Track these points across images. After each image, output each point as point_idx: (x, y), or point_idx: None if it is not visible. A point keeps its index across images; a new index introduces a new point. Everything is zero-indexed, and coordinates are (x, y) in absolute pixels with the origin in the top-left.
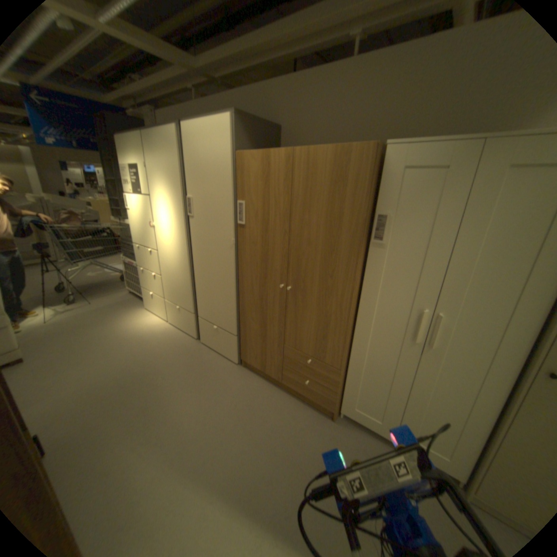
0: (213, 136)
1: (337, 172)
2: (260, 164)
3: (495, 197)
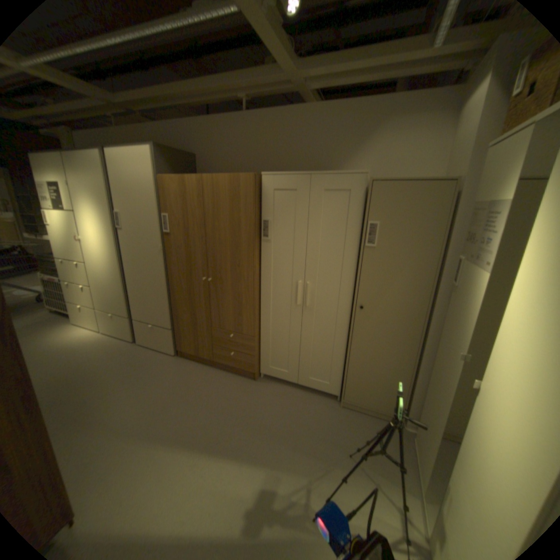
0: (136, 161)
1: (233, 192)
2: (178, 185)
3: (321, 208)
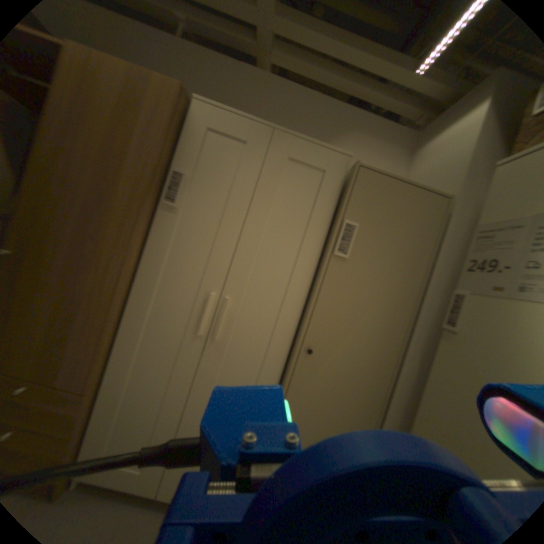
0: None
1: (121, 94)
2: None
3: (275, 182)
